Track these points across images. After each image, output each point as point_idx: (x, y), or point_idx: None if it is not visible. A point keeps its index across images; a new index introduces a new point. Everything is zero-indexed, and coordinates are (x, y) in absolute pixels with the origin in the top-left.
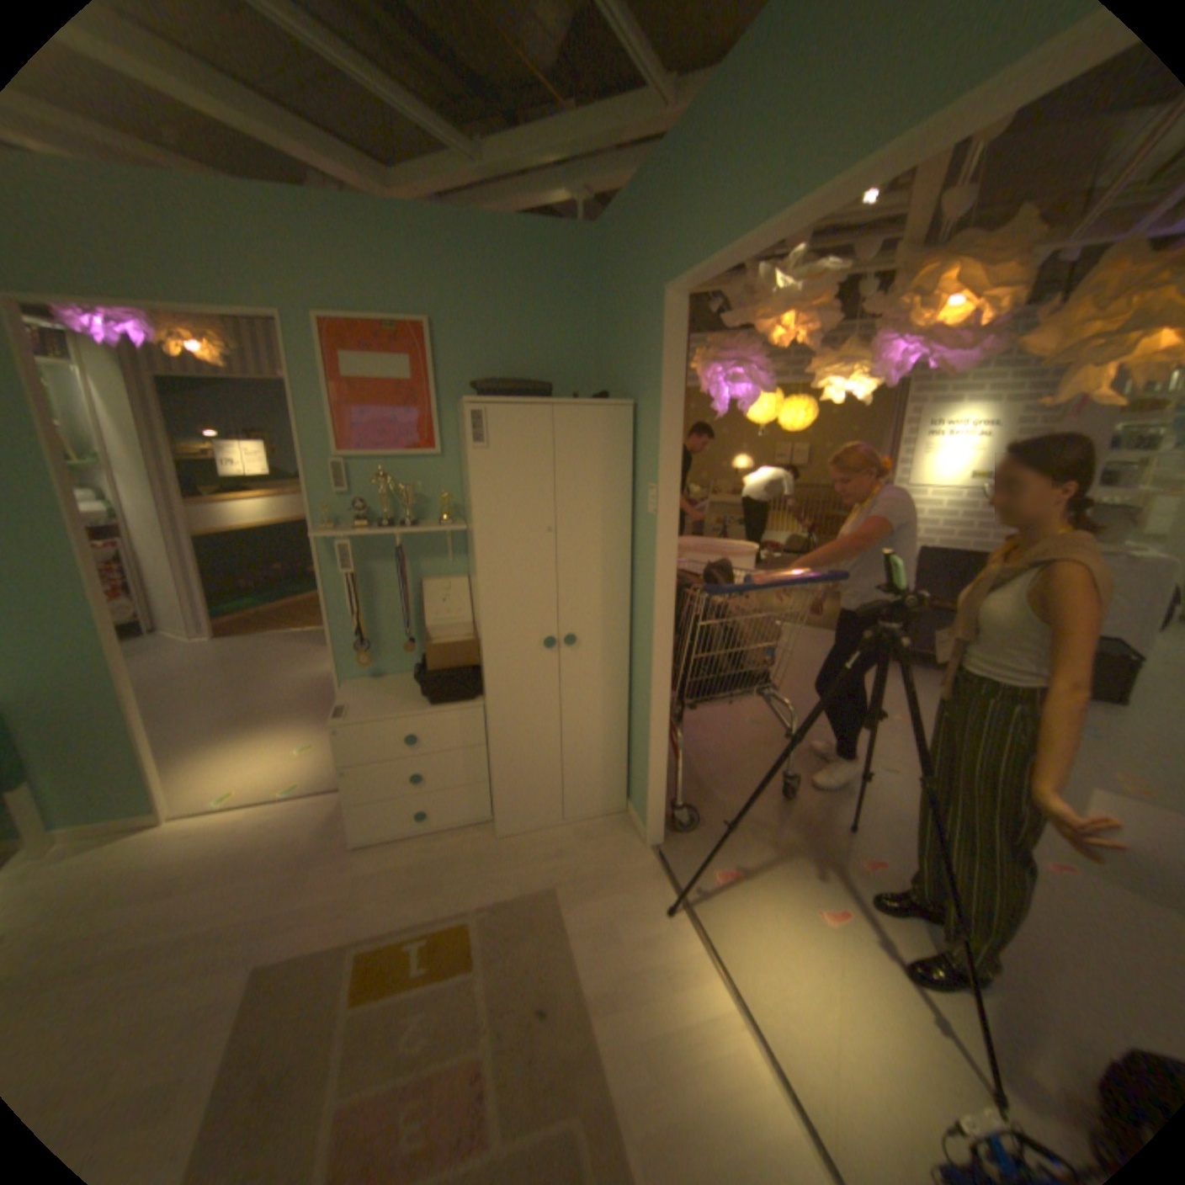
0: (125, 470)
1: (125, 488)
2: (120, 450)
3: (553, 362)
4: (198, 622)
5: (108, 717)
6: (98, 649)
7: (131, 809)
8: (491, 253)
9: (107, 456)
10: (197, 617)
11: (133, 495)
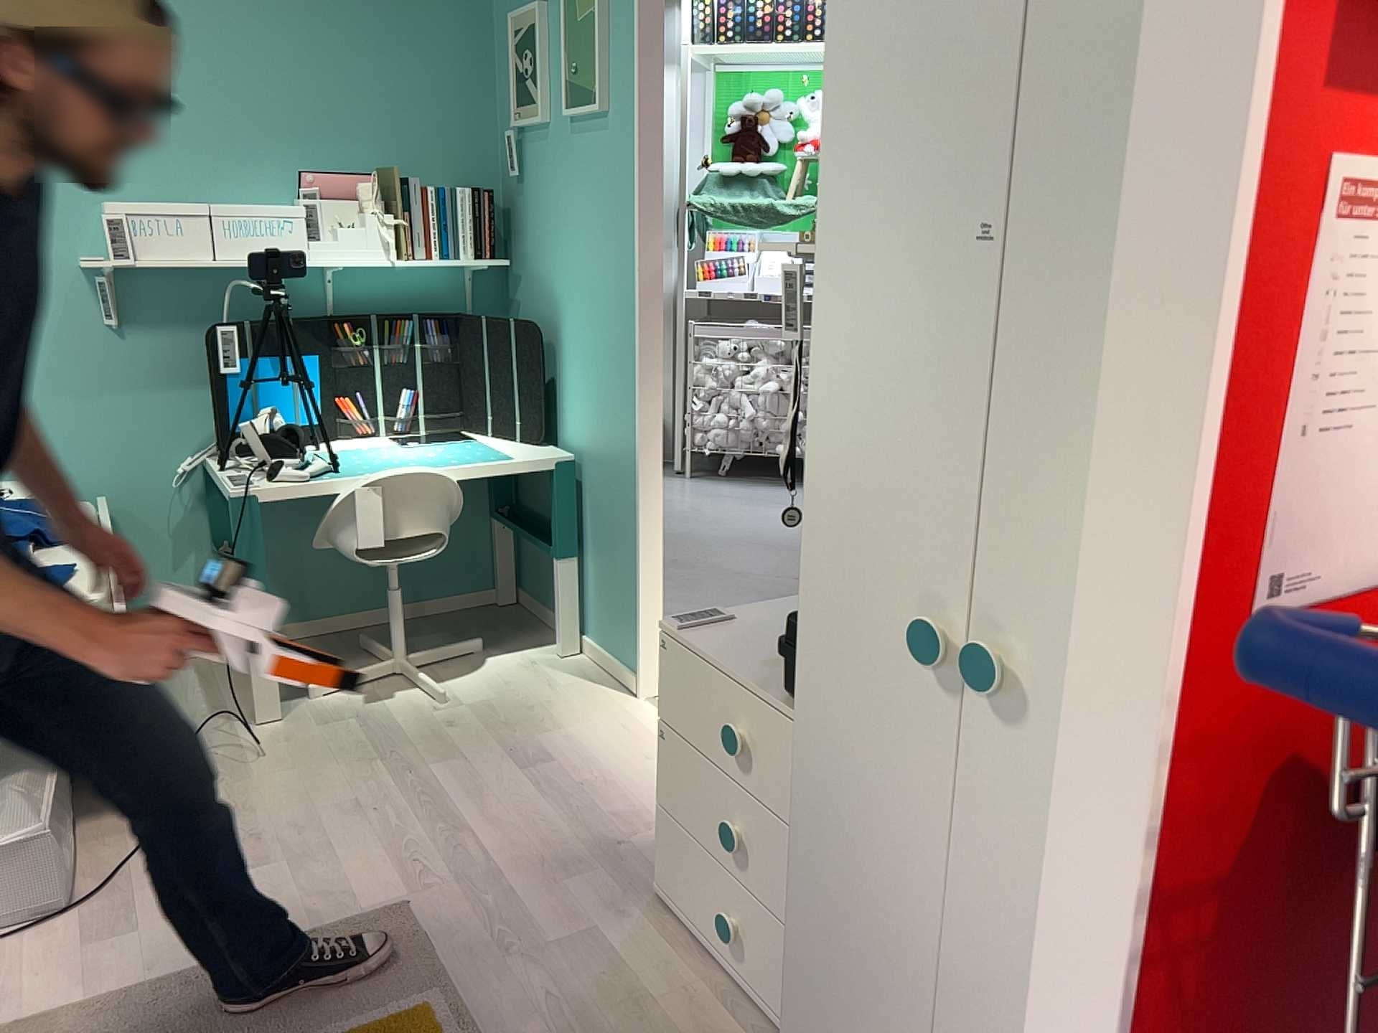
0: None
1: None
2: None
3: None
4: None
5: (629, 508)
6: (634, 404)
7: (627, 654)
8: None
9: None
10: None
11: None
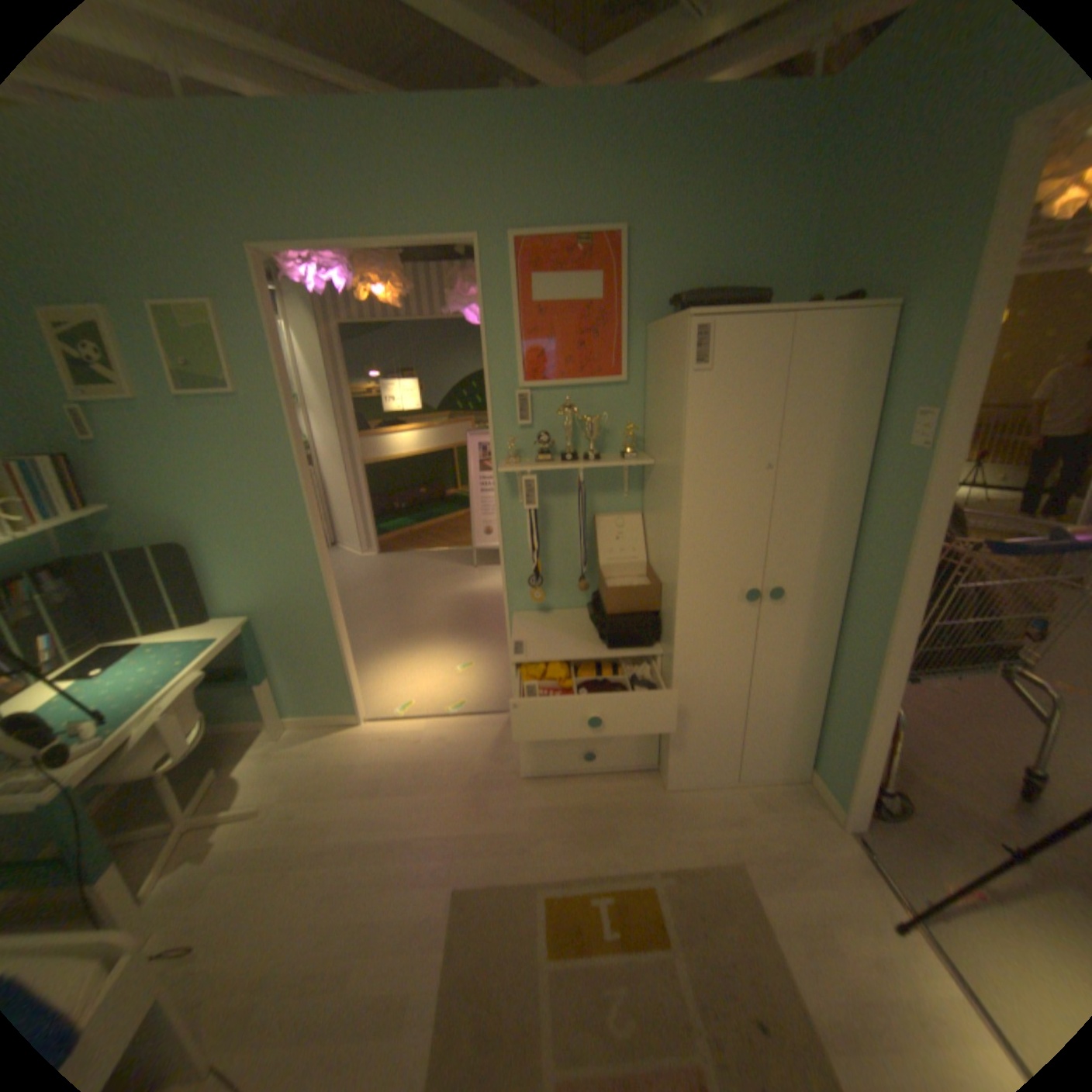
0: (316, 407)
1: (316, 423)
2: (313, 390)
3: (763, 263)
4: (369, 538)
5: (323, 629)
6: (317, 570)
7: (338, 708)
8: (704, 134)
9: (304, 396)
10: (368, 534)
11: (322, 429)
